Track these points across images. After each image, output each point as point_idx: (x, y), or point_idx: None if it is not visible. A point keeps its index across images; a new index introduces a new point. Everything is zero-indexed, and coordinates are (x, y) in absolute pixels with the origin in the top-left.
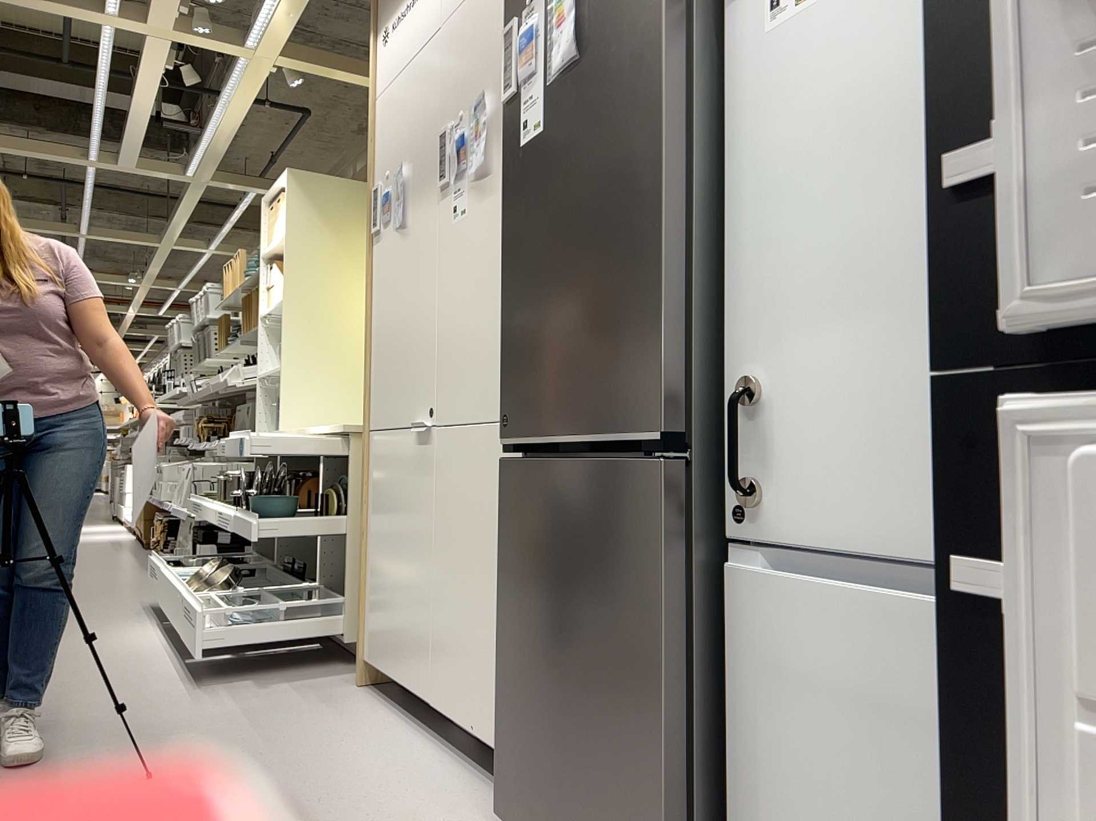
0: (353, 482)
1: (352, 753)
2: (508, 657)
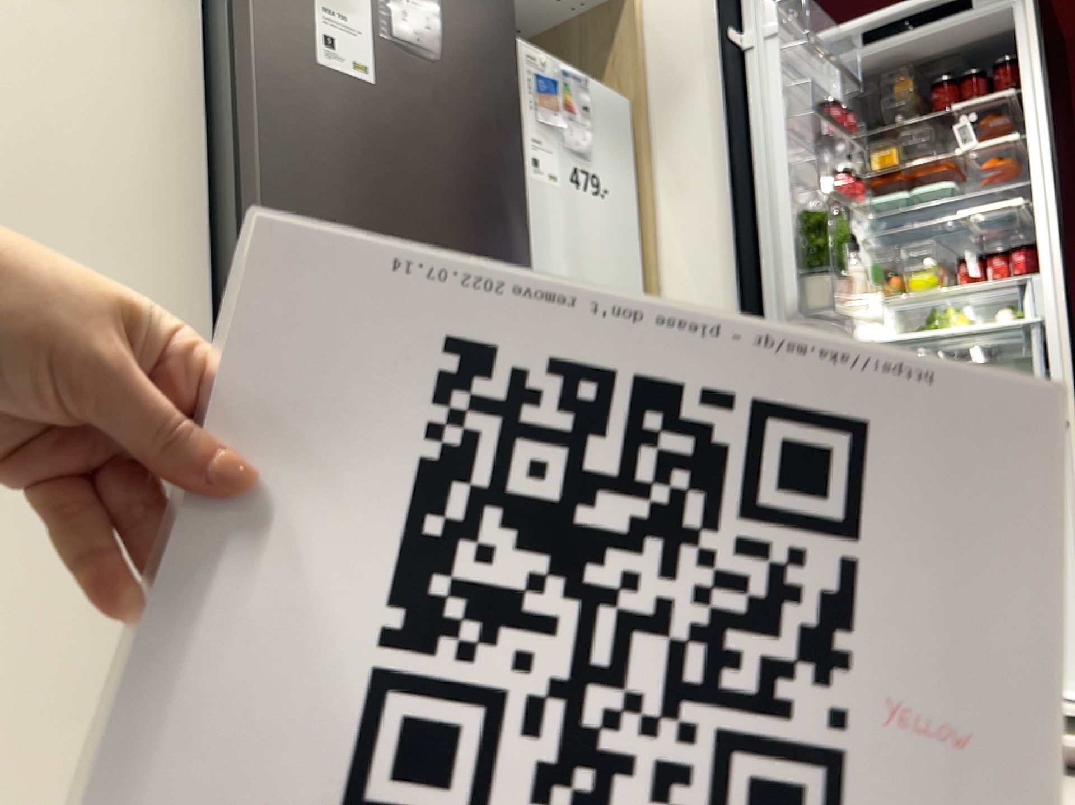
0: None
1: None
2: None
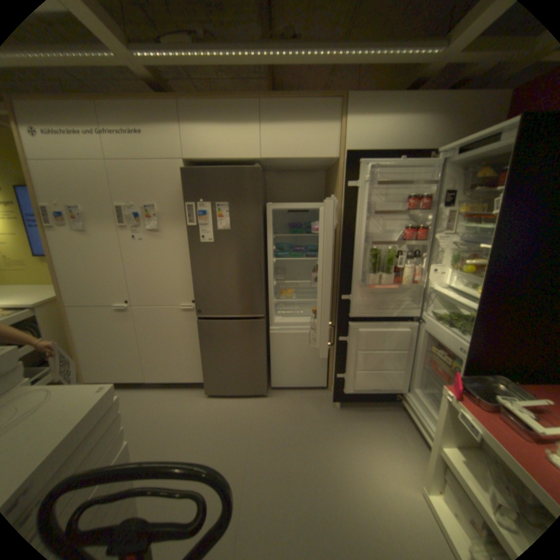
0: (42, 324)
1: (131, 407)
2: (207, 362)
